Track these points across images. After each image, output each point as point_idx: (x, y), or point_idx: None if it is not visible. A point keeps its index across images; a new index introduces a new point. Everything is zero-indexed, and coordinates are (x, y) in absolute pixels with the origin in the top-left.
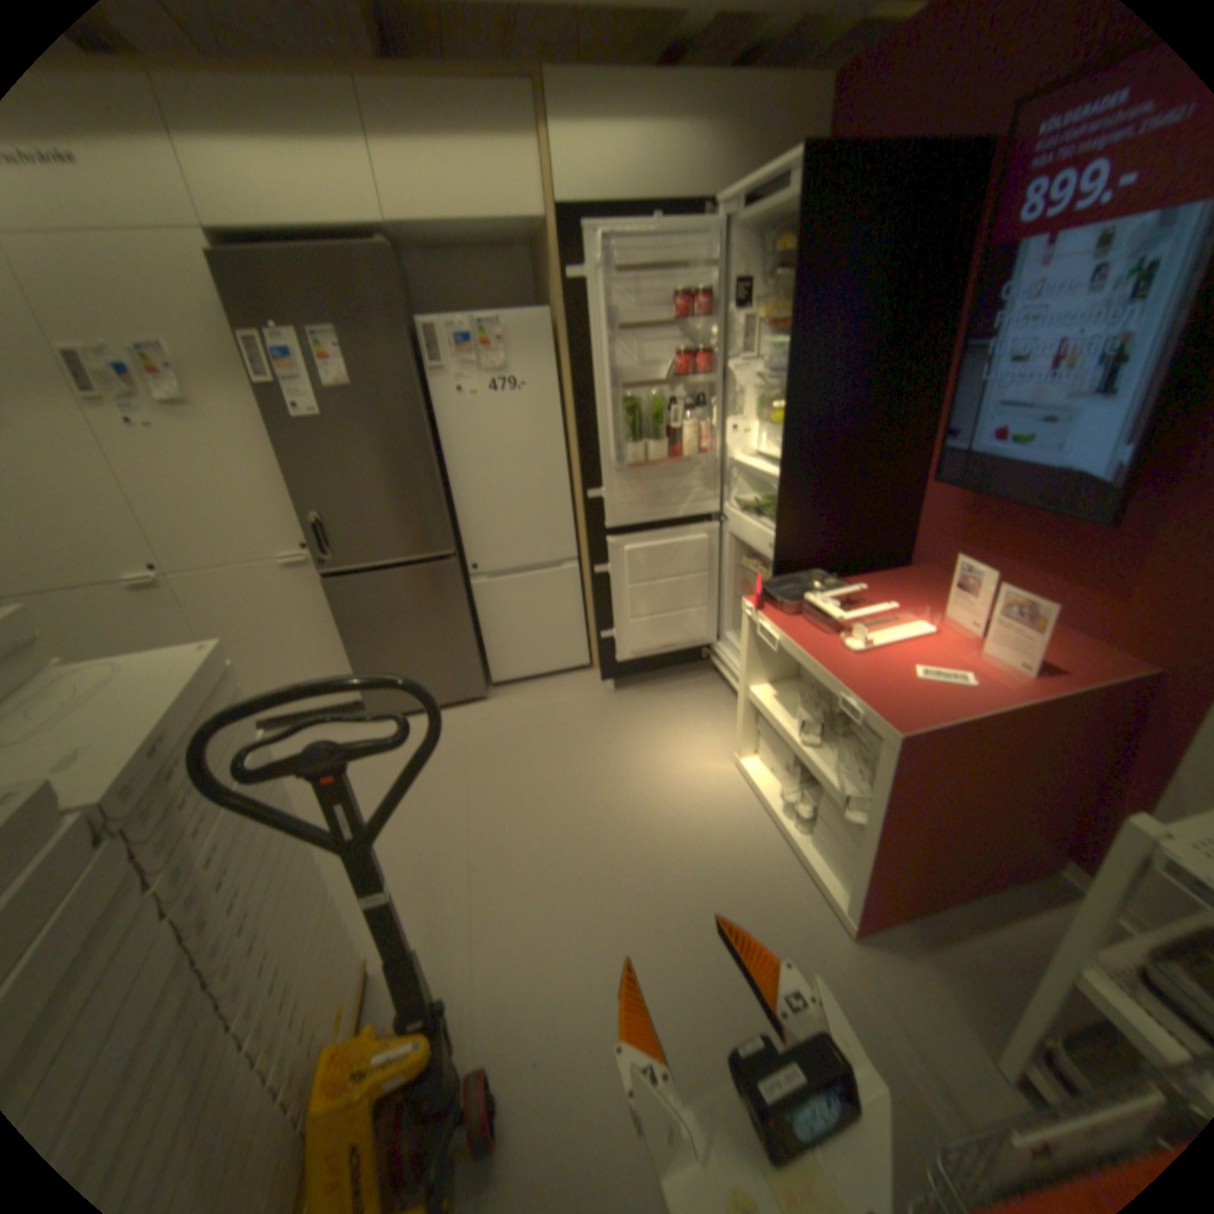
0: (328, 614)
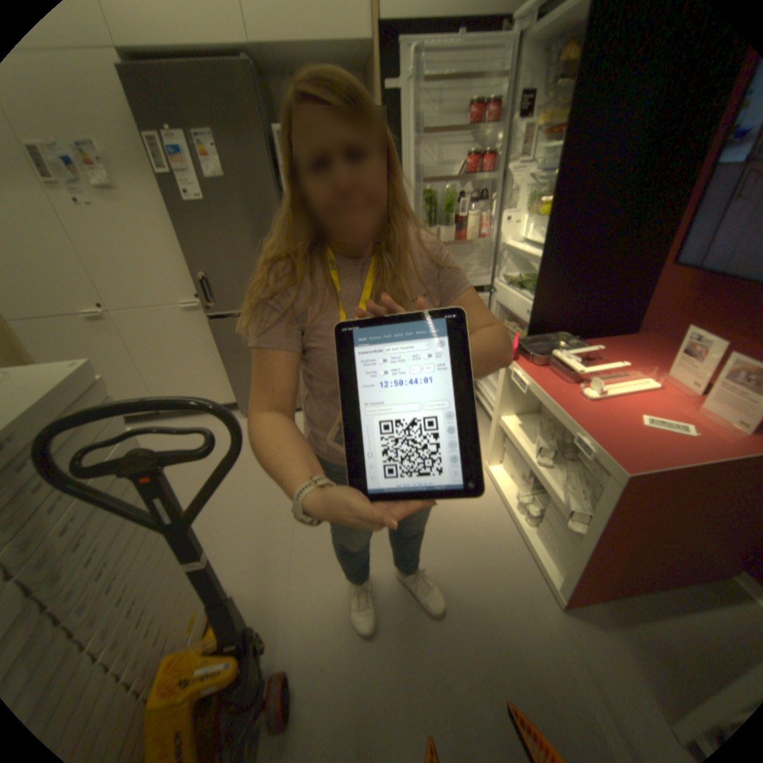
0: (213, 343)
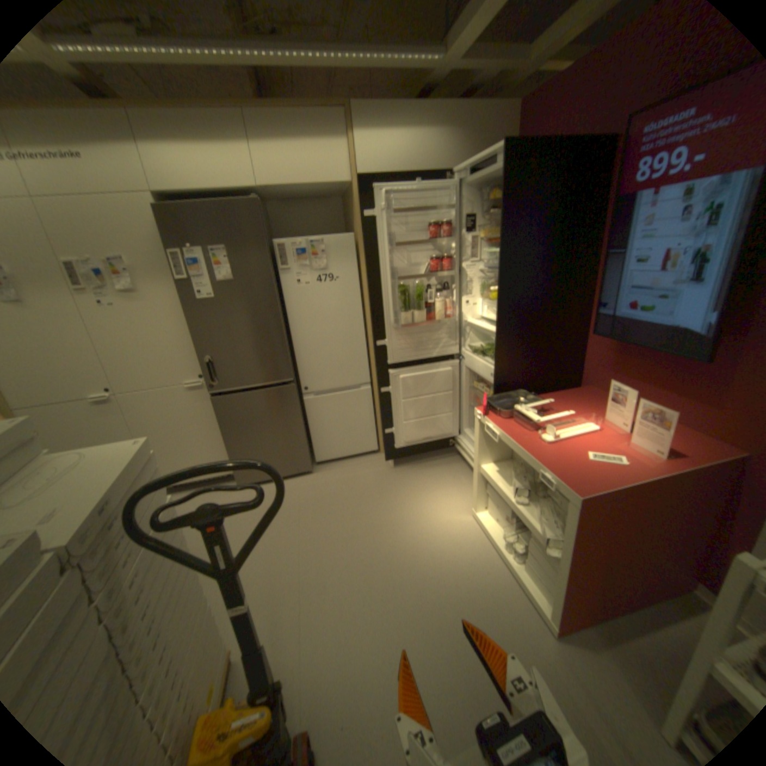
0: (213, 417)
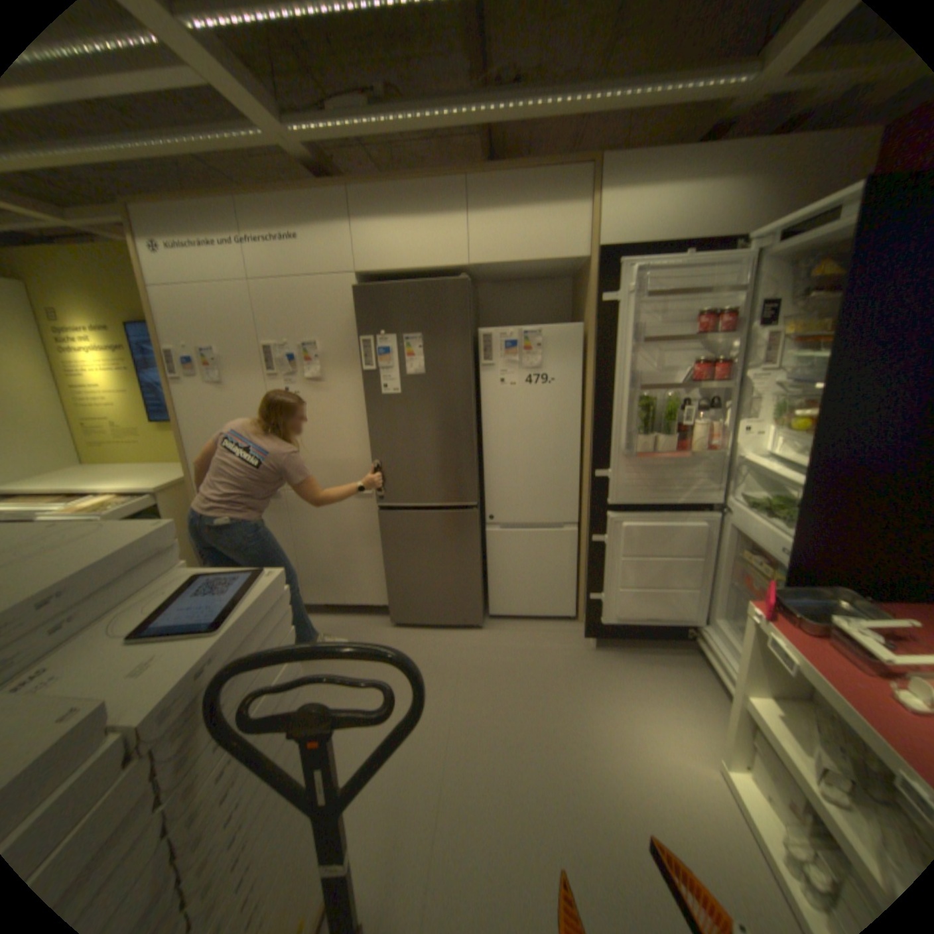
0: (377, 534)
